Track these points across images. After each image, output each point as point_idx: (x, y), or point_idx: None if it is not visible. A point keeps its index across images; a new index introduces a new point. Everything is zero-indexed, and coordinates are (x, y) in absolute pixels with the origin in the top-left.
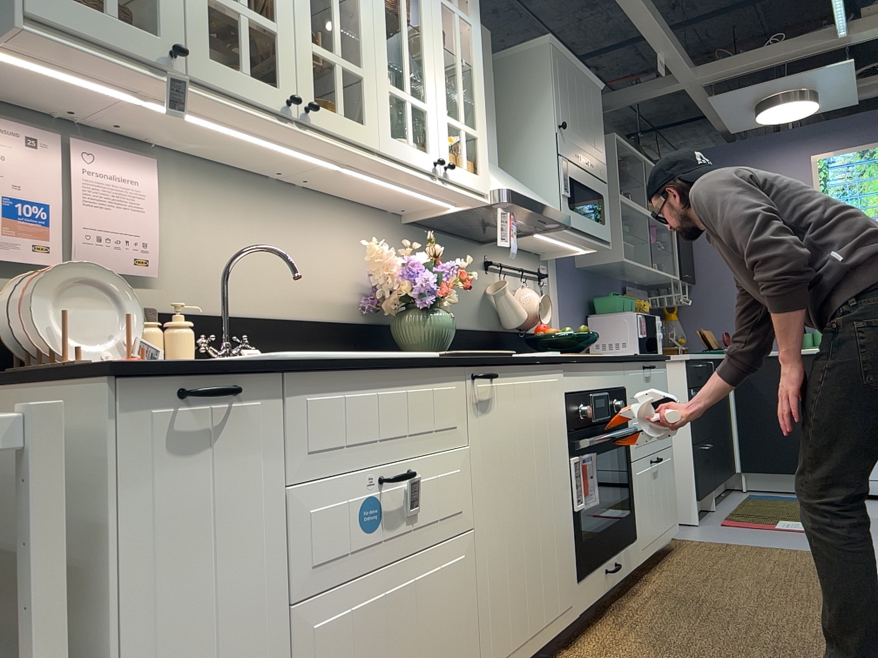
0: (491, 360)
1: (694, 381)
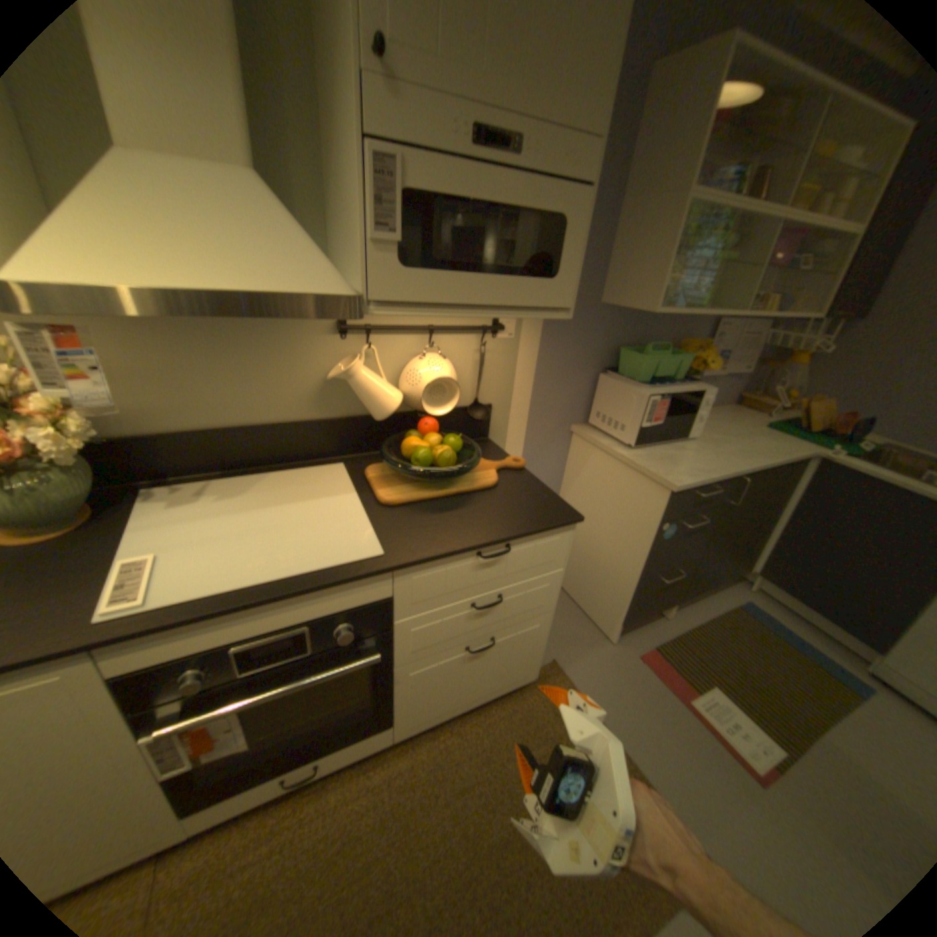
0: None
1: (677, 513)
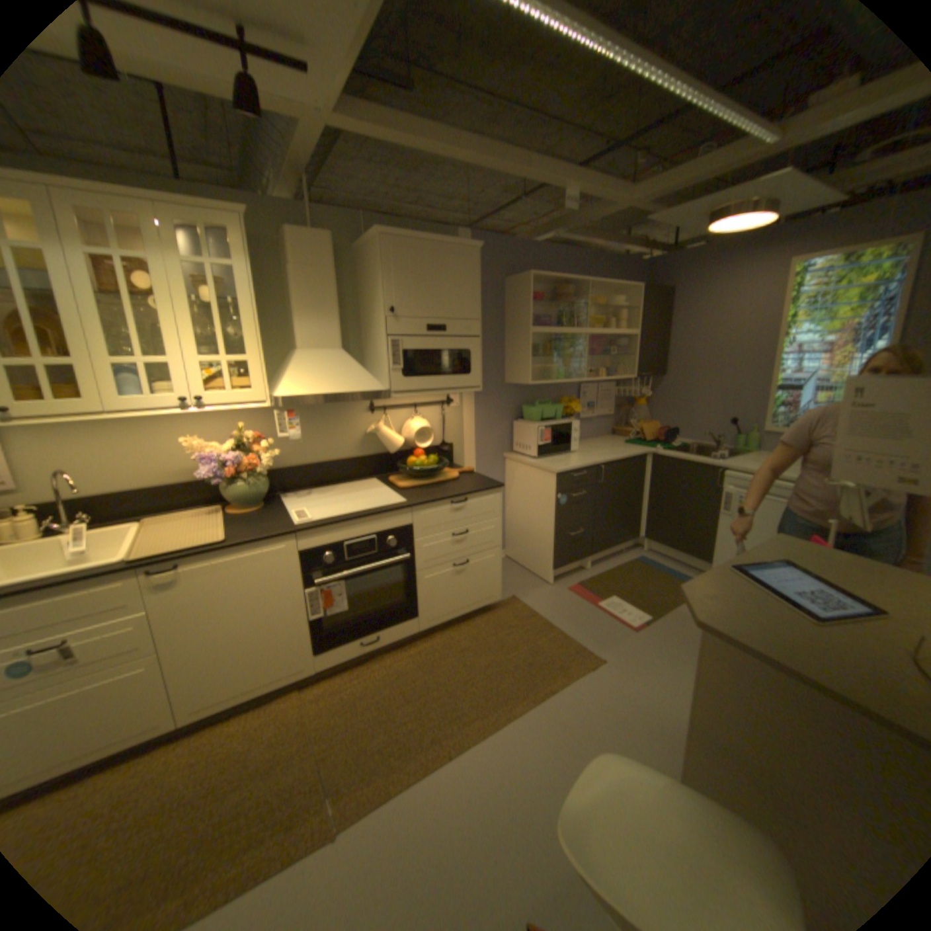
0: (167, 559)
1: (563, 488)
